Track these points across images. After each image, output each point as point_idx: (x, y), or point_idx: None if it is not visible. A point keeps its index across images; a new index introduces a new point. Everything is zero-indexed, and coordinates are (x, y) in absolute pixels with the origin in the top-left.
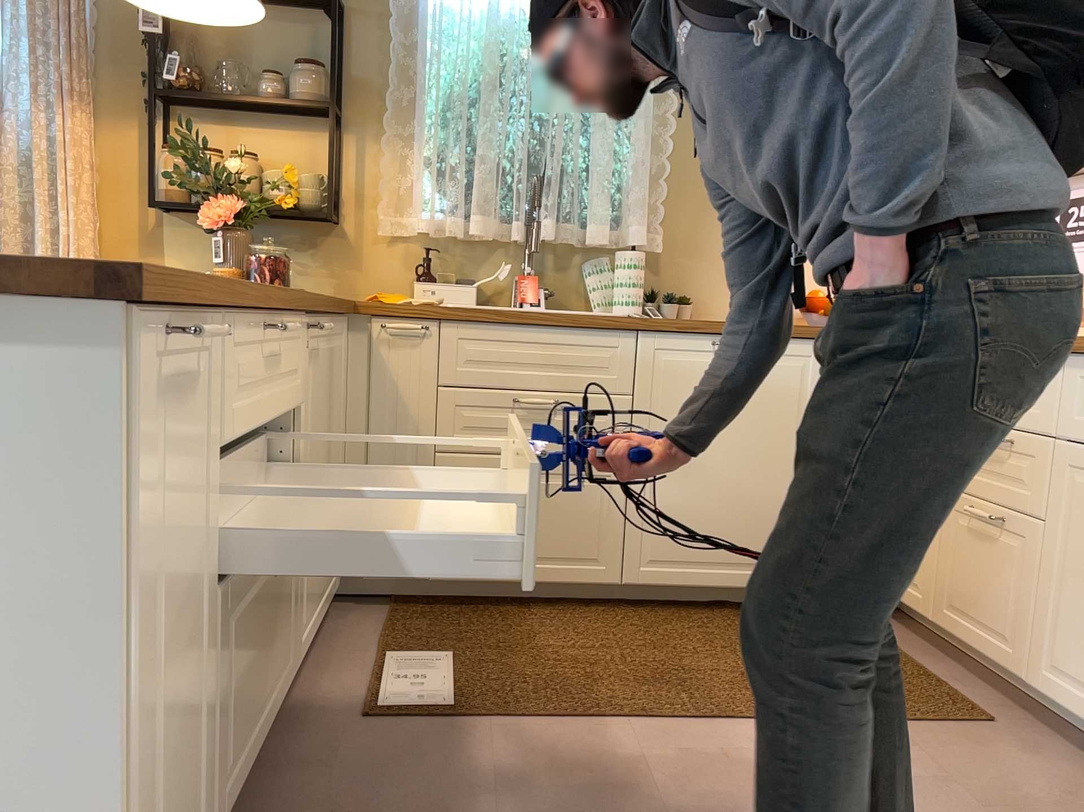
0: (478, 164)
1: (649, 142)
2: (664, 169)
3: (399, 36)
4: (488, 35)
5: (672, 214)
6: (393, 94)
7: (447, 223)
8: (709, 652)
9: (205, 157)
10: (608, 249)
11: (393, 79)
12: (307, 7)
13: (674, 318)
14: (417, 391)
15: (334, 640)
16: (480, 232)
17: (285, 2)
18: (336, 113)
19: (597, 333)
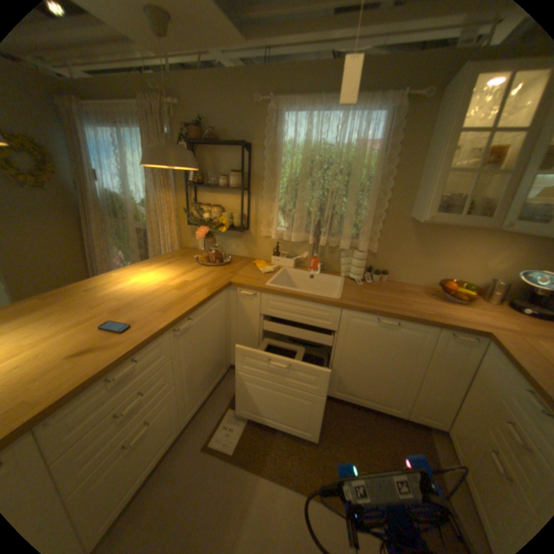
0: (296, 213)
1: (378, 201)
2: (383, 215)
3: (269, 156)
4: (304, 155)
5: (385, 234)
6: (267, 181)
7: (285, 235)
8: (348, 447)
9: (198, 212)
10: (352, 248)
11: (267, 174)
12: (236, 145)
13: (362, 303)
14: (254, 315)
15: (219, 394)
16: (294, 241)
17: (229, 143)
18: (245, 190)
19: (324, 307)
